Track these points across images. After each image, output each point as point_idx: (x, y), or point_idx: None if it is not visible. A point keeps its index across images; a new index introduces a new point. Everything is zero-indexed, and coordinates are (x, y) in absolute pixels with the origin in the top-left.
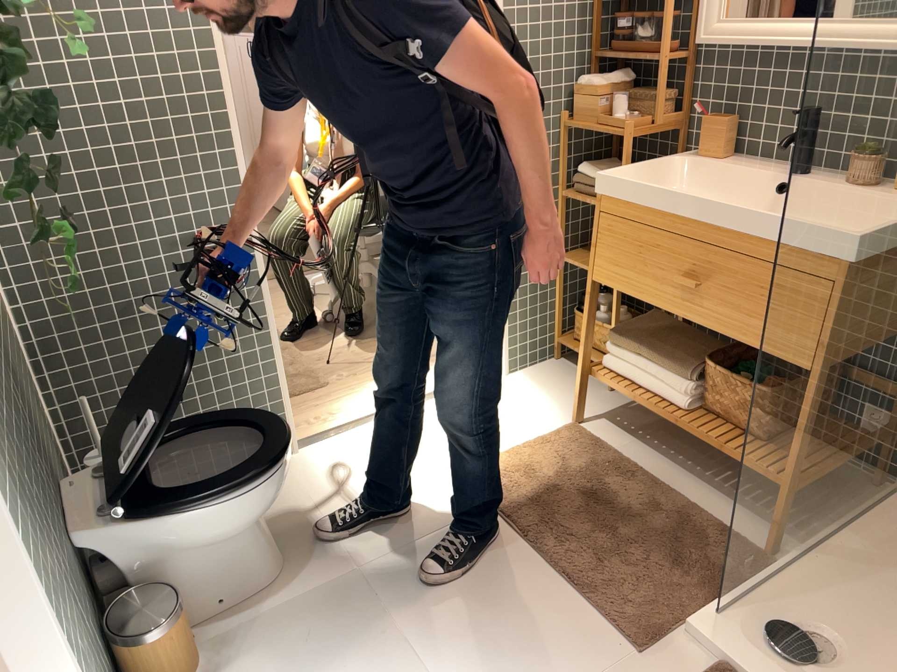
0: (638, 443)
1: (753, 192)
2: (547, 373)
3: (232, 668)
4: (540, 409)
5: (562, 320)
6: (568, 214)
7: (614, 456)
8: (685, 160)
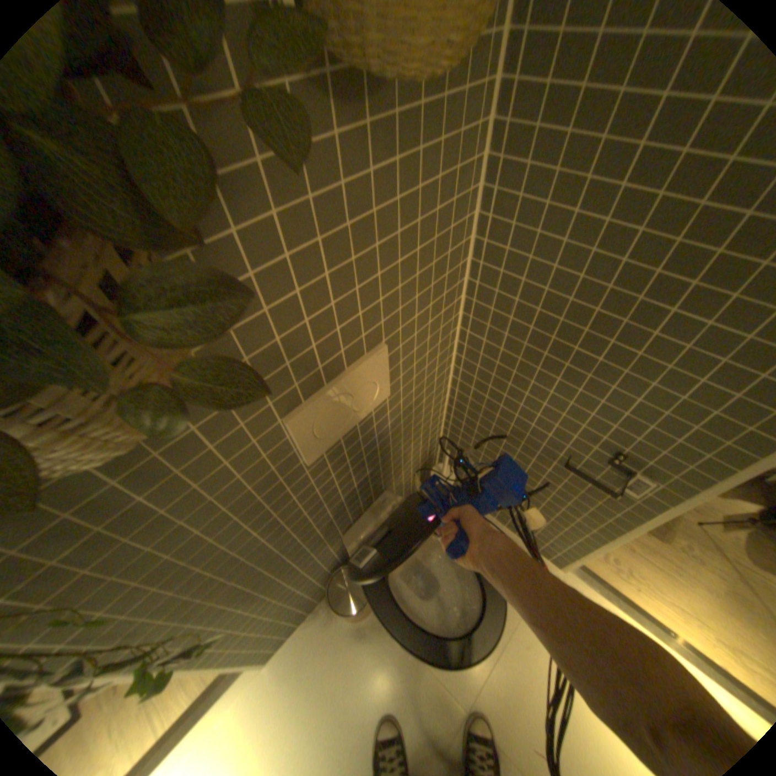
0: None
1: None
2: None
3: (364, 649)
4: None
5: None
6: None
7: None
8: None
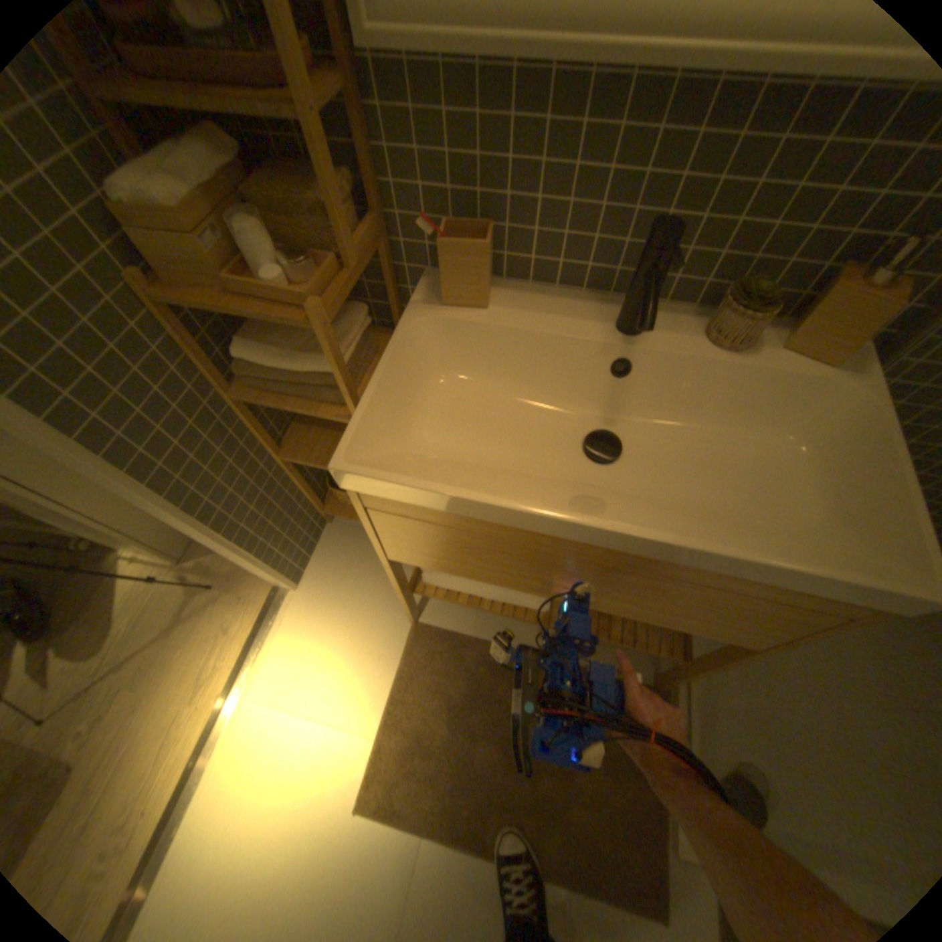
0: (484, 614)
1: (555, 355)
2: (331, 554)
3: None
4: (362, 623)
5: (315, 504)
6: (246, 404)
7: (478, 652)
8: (429, 324)
